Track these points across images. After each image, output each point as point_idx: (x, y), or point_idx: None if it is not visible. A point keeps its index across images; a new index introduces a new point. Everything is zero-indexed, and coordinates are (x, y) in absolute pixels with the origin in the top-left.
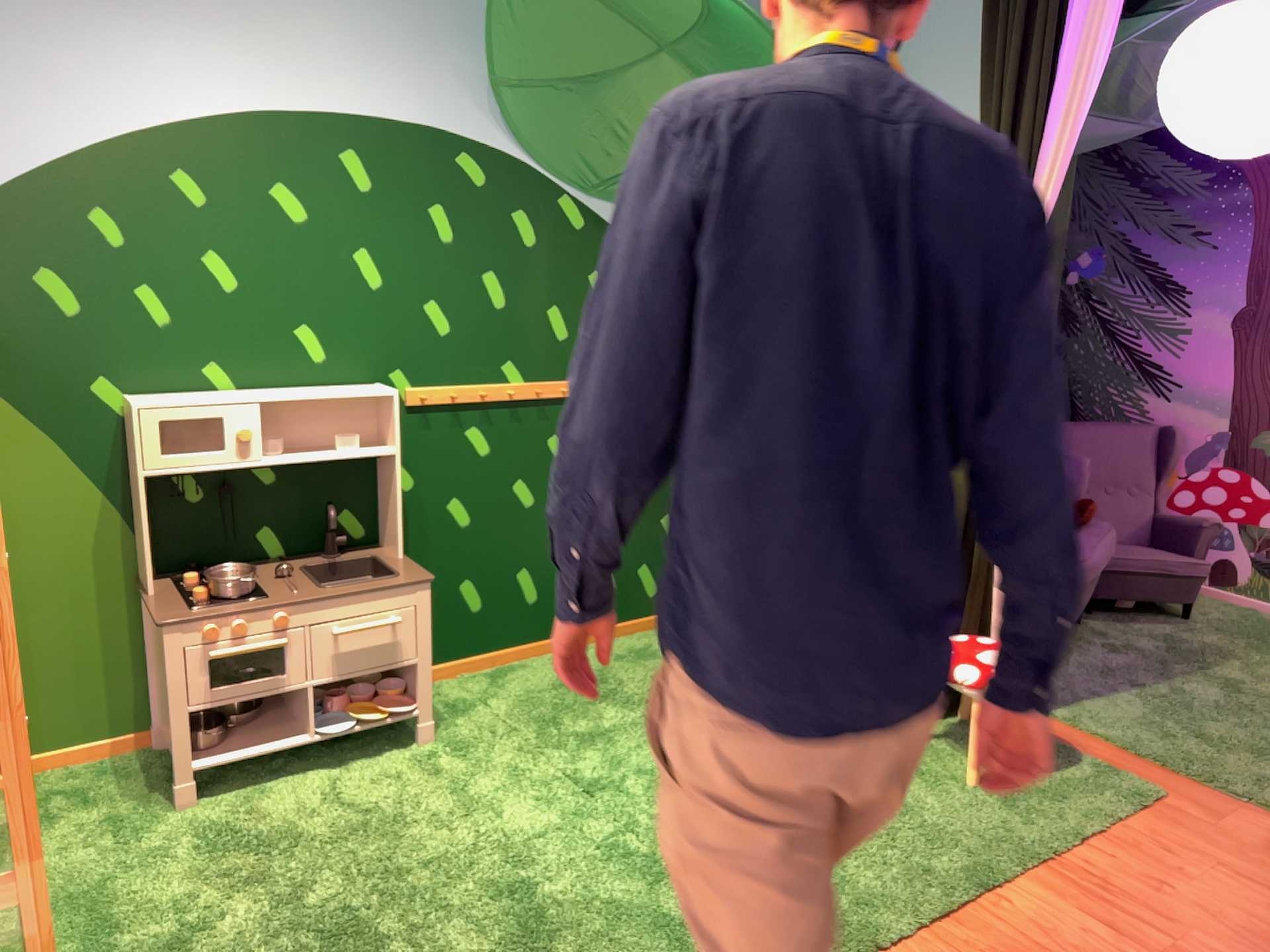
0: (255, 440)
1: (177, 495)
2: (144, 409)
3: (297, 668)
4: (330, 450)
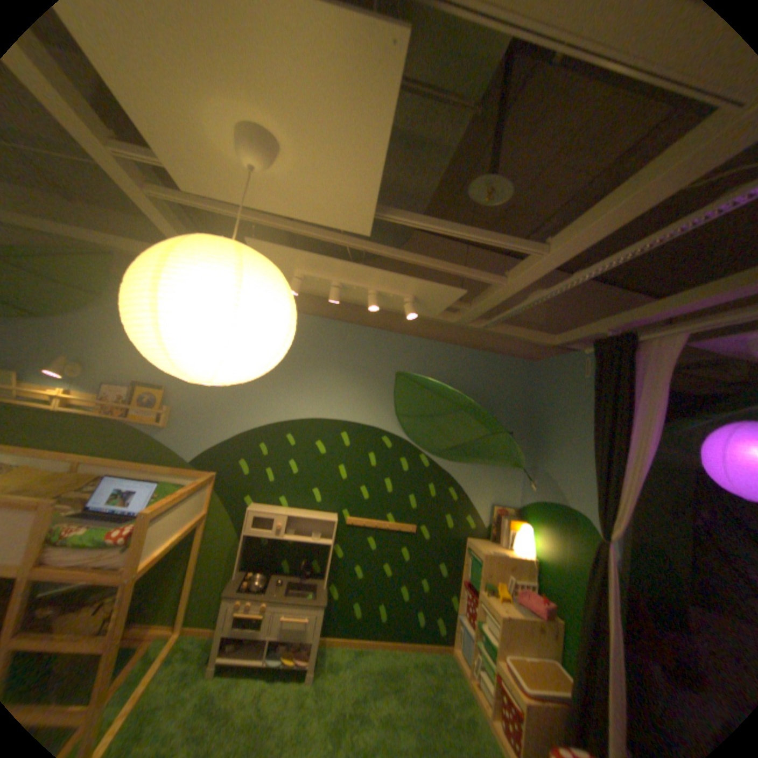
0: (282, 530)
1: (258, 543)
2: (250, 512)
3: (264, 632)
4: (311, 538)
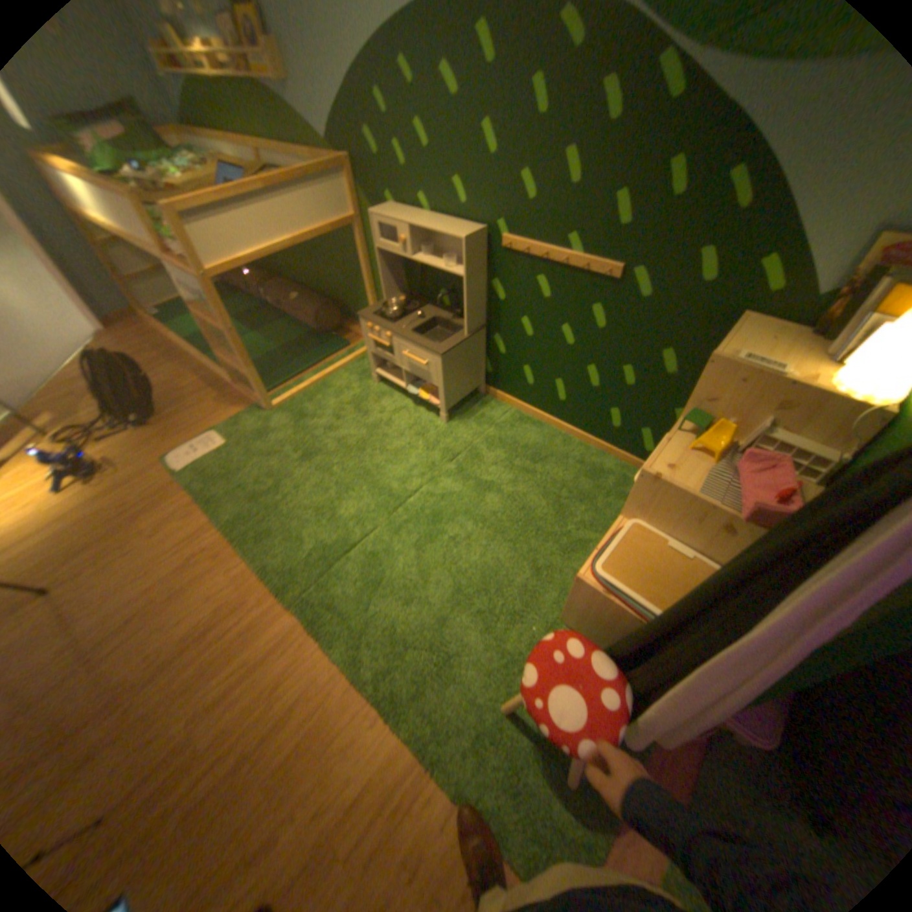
0: (408, 246)
1: (409, 261)
2: (372, 215)
3: (397, 359)
4: (451, 262)
